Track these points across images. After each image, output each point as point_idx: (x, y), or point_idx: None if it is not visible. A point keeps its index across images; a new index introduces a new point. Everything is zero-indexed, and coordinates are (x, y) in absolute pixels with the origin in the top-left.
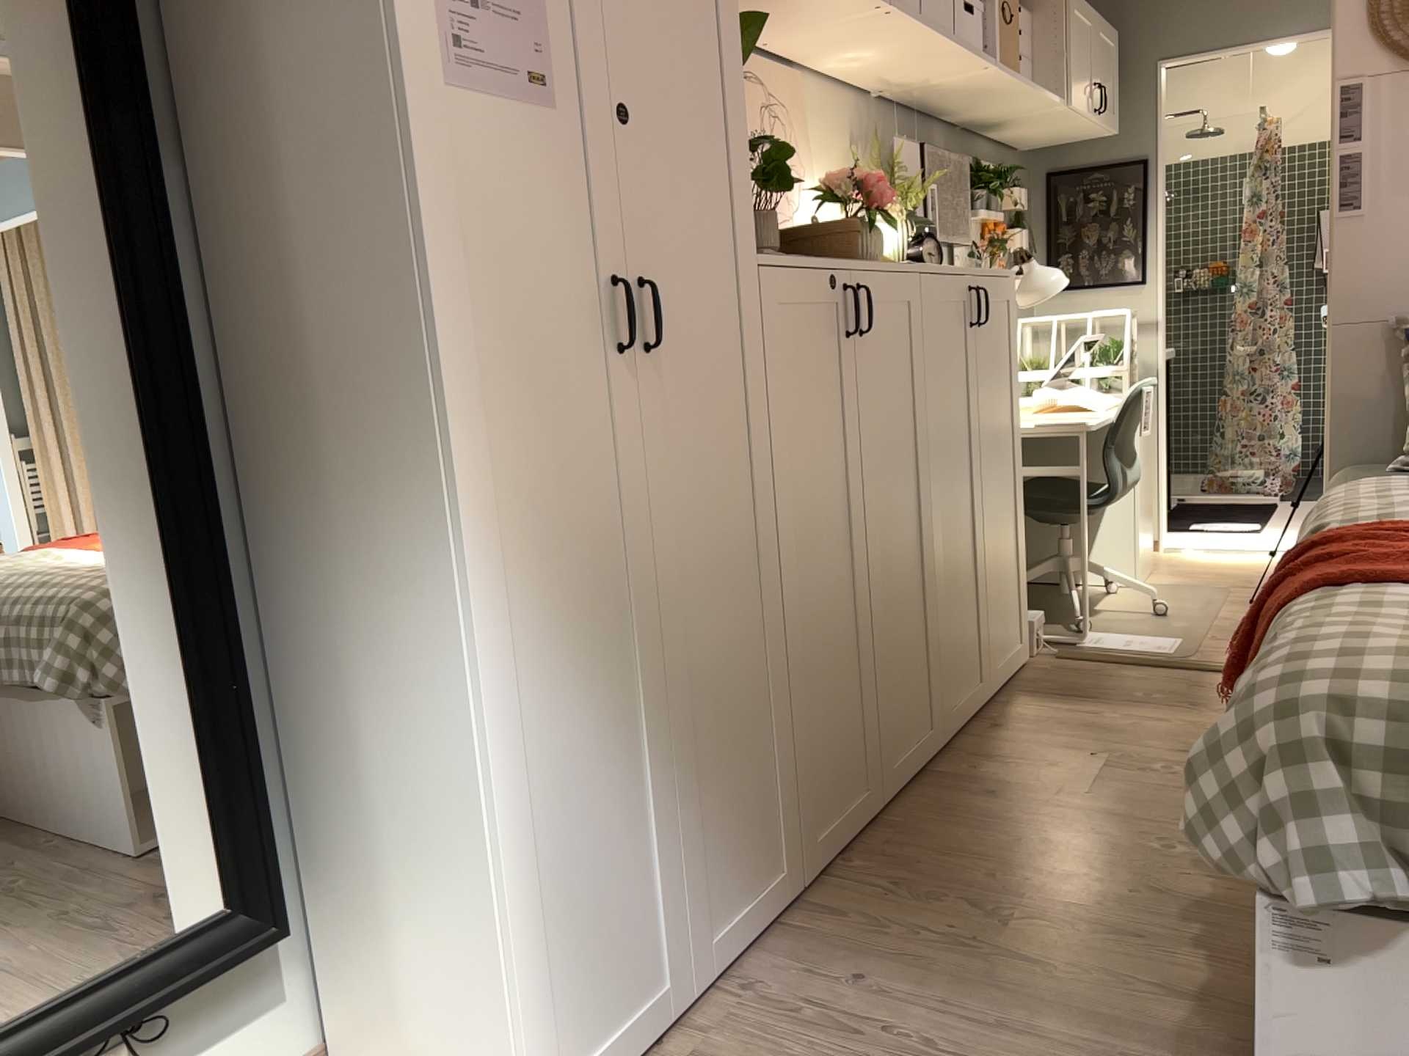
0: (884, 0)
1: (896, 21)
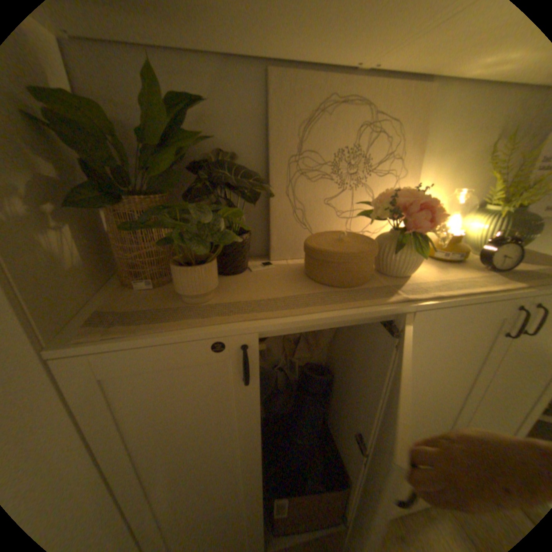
0: None
1: None
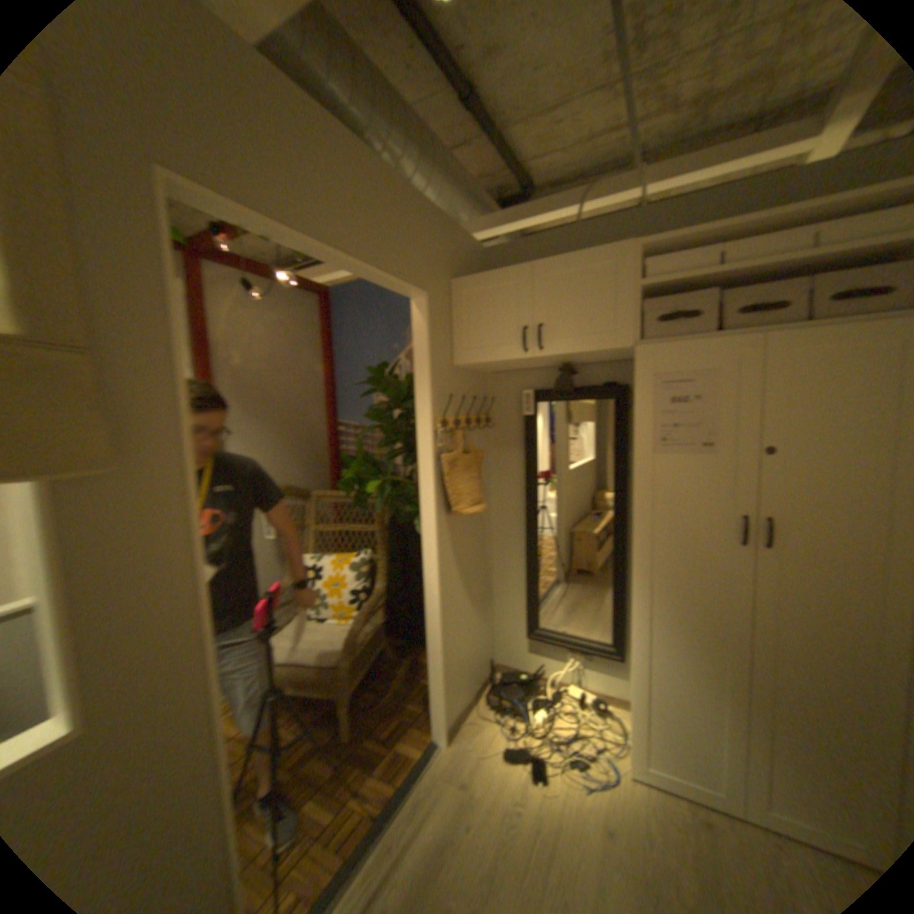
0: None
1: None
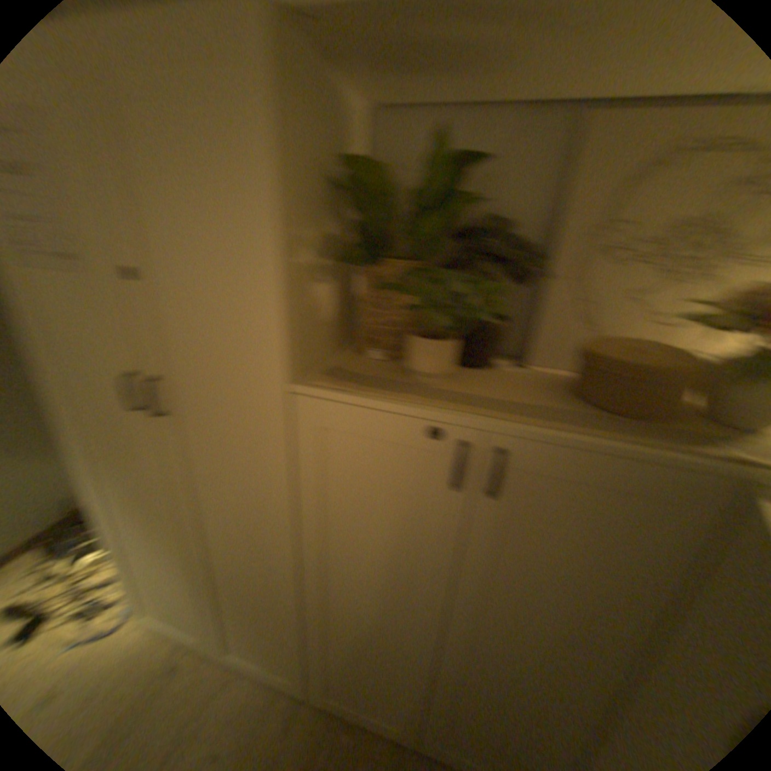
0: None
1: None
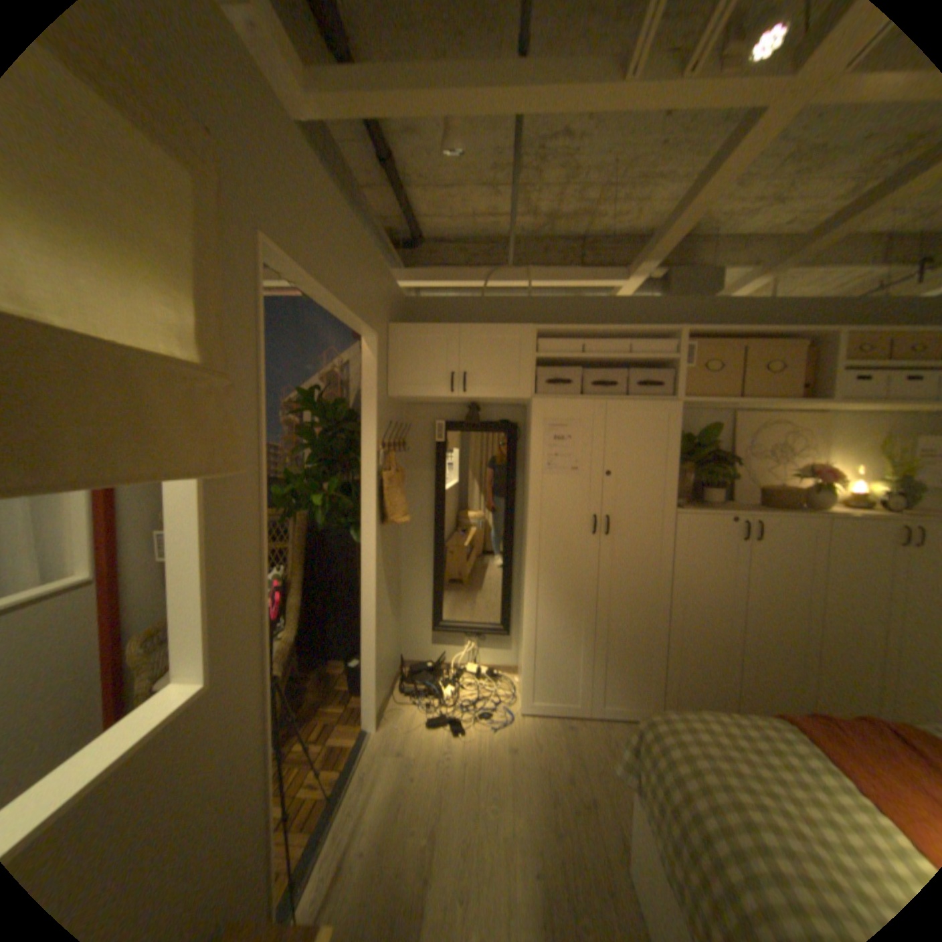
0: (827, 403)
1: (852, 405)
